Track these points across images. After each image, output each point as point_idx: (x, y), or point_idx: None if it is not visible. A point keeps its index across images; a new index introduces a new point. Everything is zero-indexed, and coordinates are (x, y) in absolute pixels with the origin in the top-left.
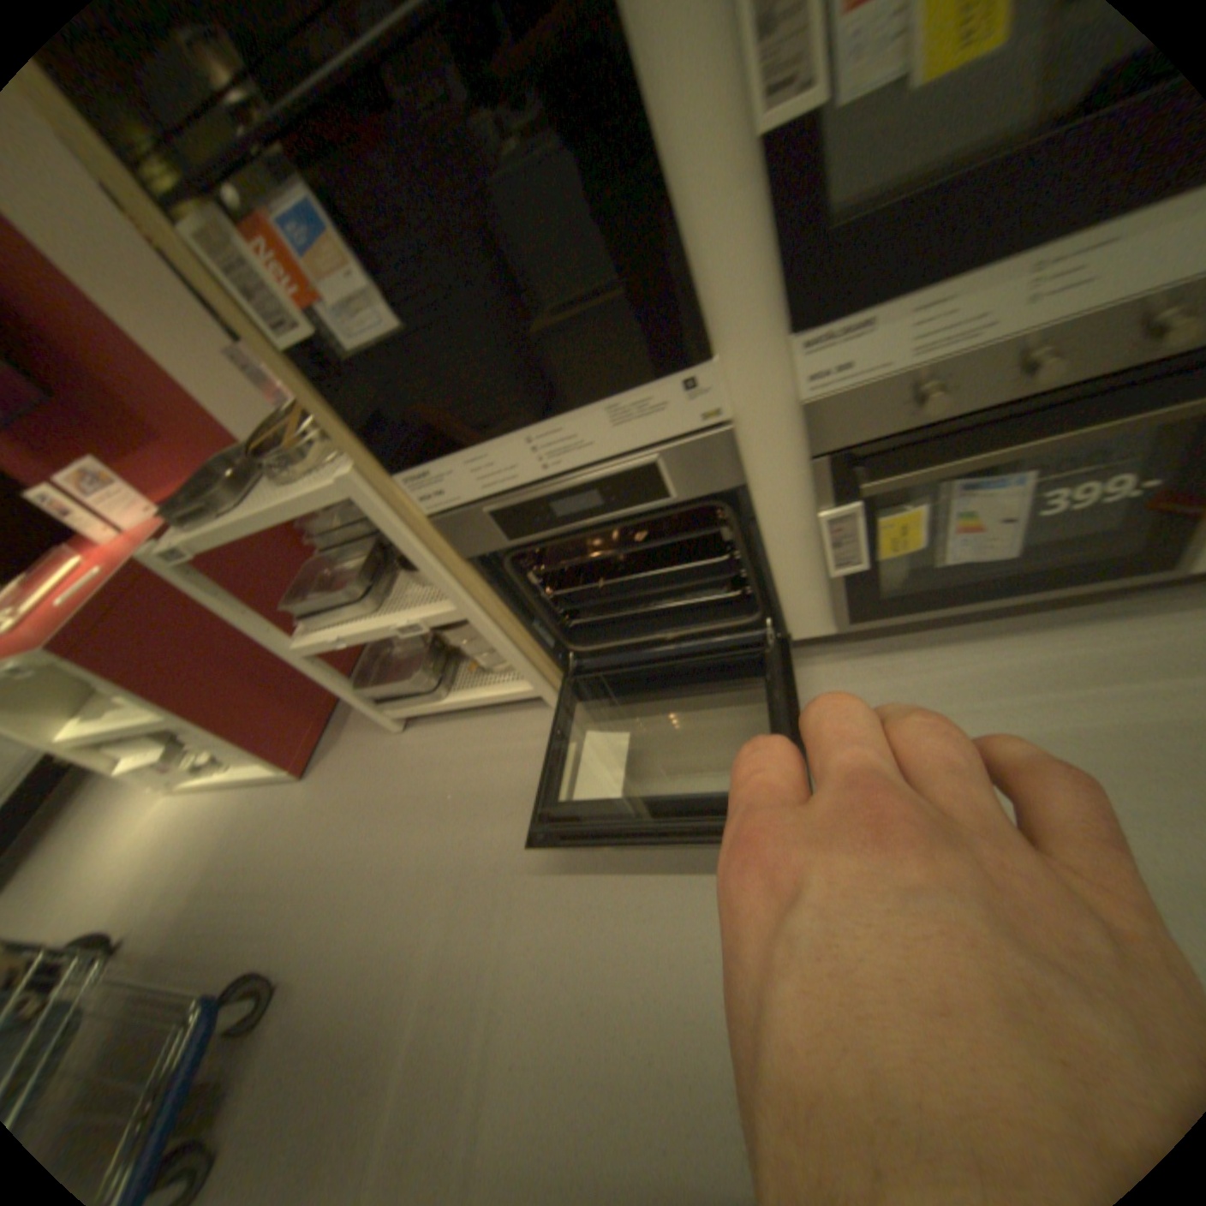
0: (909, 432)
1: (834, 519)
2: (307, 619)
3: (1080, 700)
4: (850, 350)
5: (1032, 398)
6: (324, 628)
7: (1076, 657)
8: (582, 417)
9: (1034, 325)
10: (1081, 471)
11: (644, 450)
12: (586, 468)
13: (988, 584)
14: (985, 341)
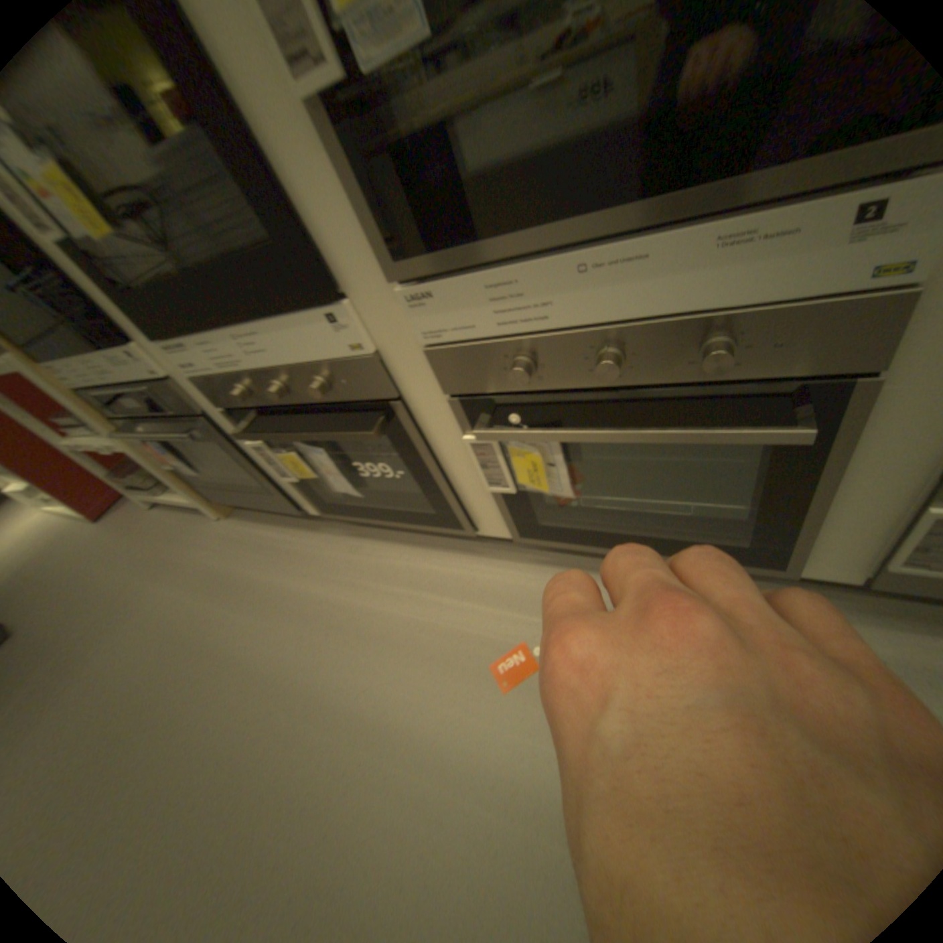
0: (254, 408)
1: (255, 448)
2: (65, 429)
3: (408, 597)
4: (181, 357)
5: (297, 406)
6: (73, 437)
7: (430, 570)
8: (91, 358)
9: (255, 367)
10: (388, 454)
11: (134, 383)
12: (115, 385)
13: (373, 510)
14: (239, 369)
